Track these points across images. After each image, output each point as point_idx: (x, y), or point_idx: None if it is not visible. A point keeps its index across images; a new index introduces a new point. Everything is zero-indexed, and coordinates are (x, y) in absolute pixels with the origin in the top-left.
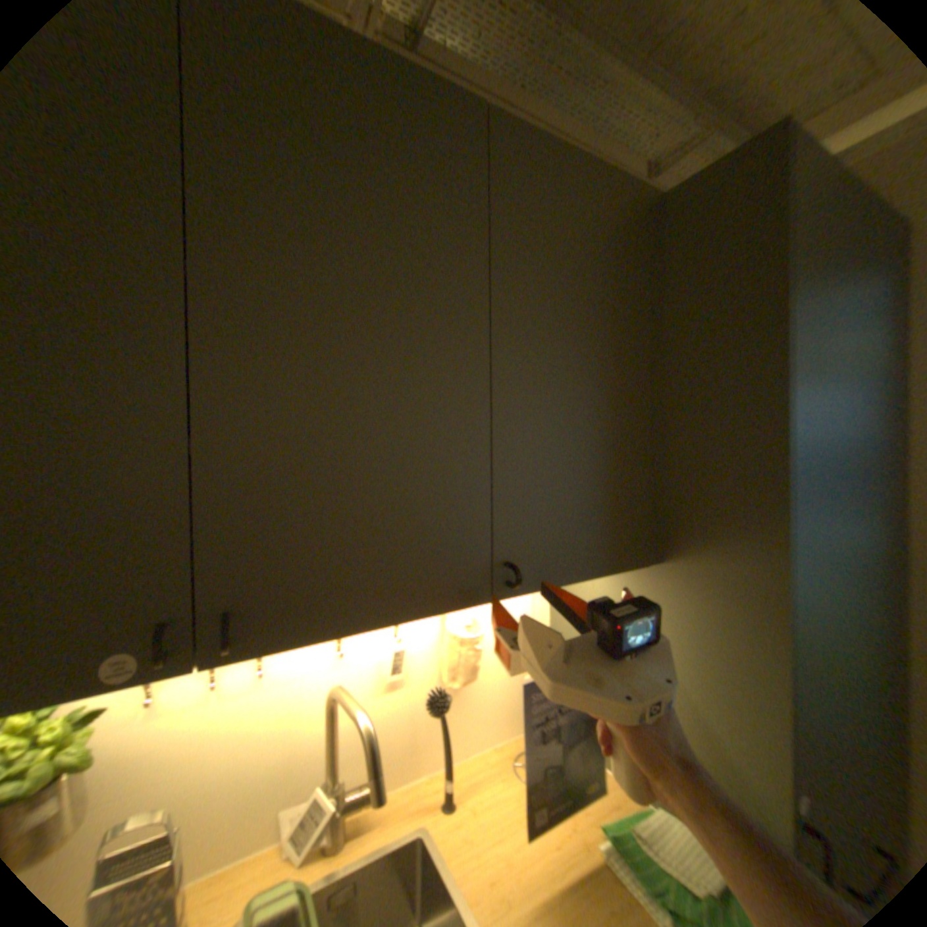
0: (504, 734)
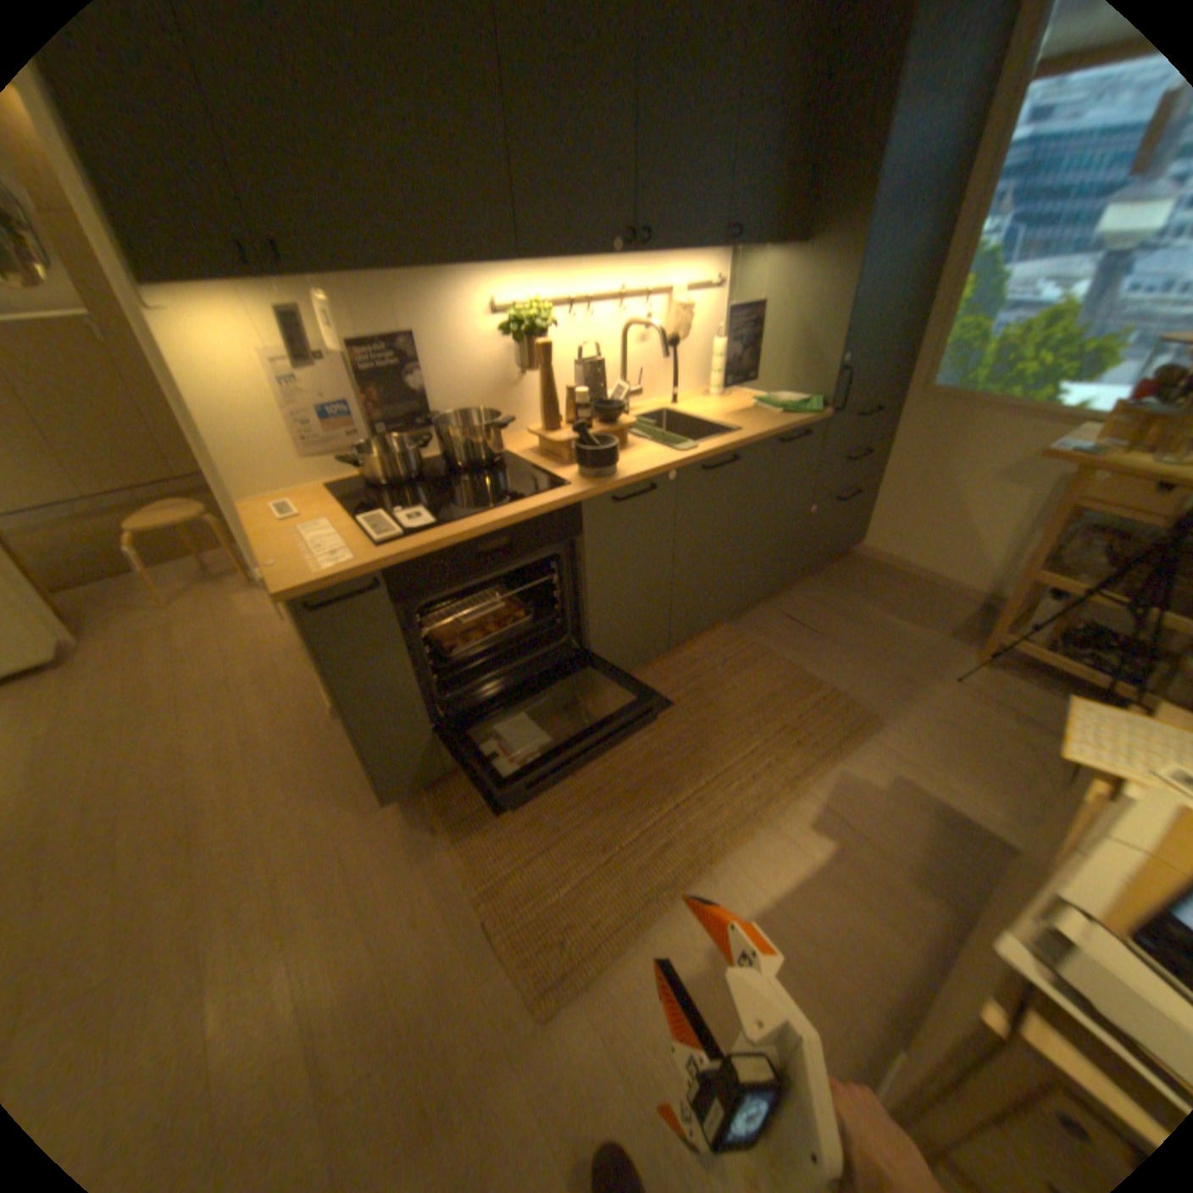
0: (693, 386)
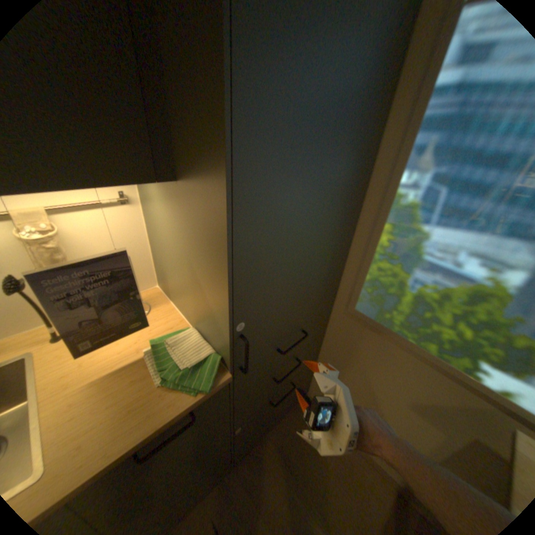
0: None
